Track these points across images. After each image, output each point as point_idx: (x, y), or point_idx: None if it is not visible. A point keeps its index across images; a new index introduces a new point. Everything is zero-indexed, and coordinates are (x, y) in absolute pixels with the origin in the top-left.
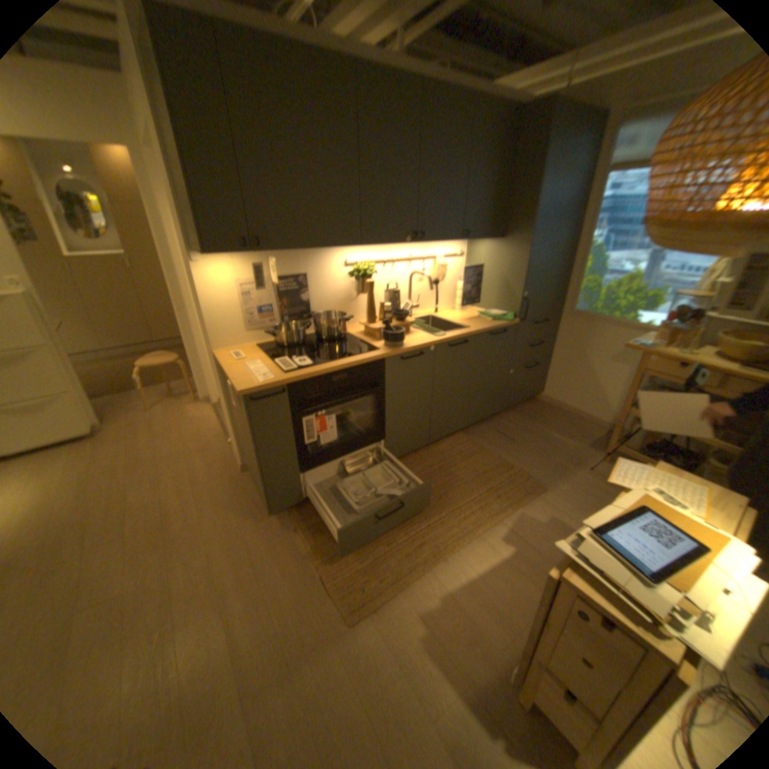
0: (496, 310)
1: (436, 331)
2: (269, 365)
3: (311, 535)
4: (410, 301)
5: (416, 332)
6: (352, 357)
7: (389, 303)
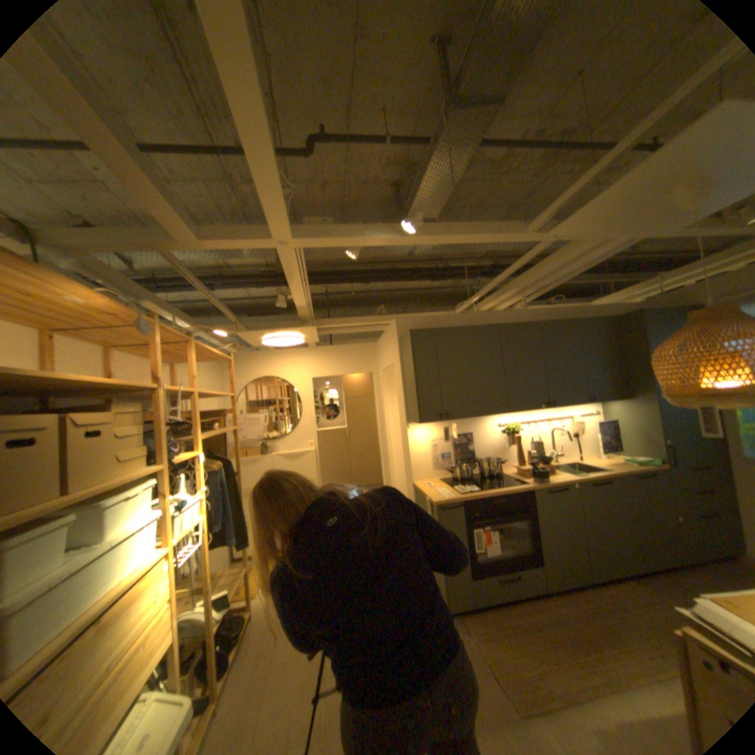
0: (644, 457)
1: (581, 473)
2: (450, 490)
3: (484, 641)
4: (555, 450)
5: (562, 473)
6: (508, 487)
7: (536, 451)
